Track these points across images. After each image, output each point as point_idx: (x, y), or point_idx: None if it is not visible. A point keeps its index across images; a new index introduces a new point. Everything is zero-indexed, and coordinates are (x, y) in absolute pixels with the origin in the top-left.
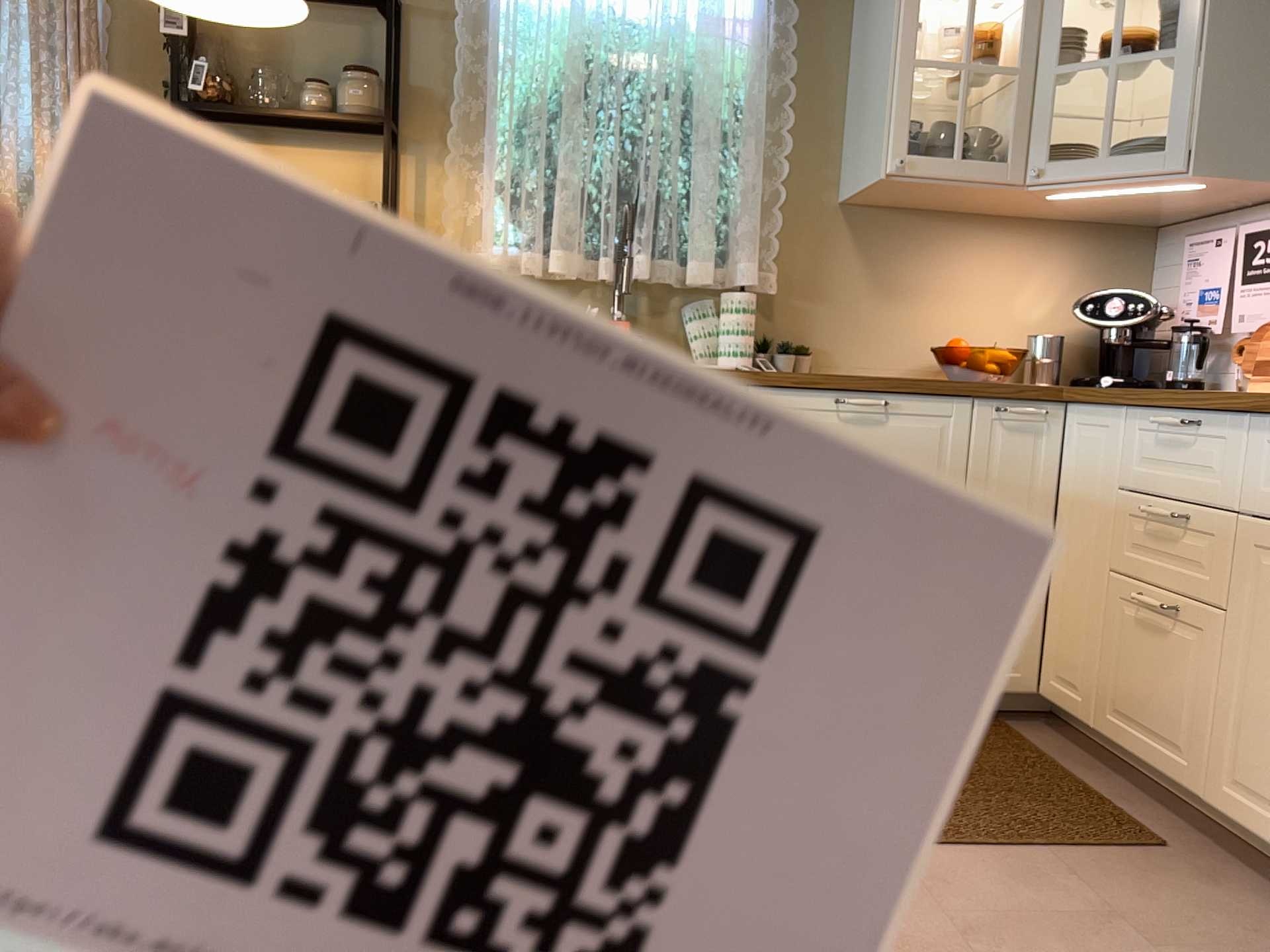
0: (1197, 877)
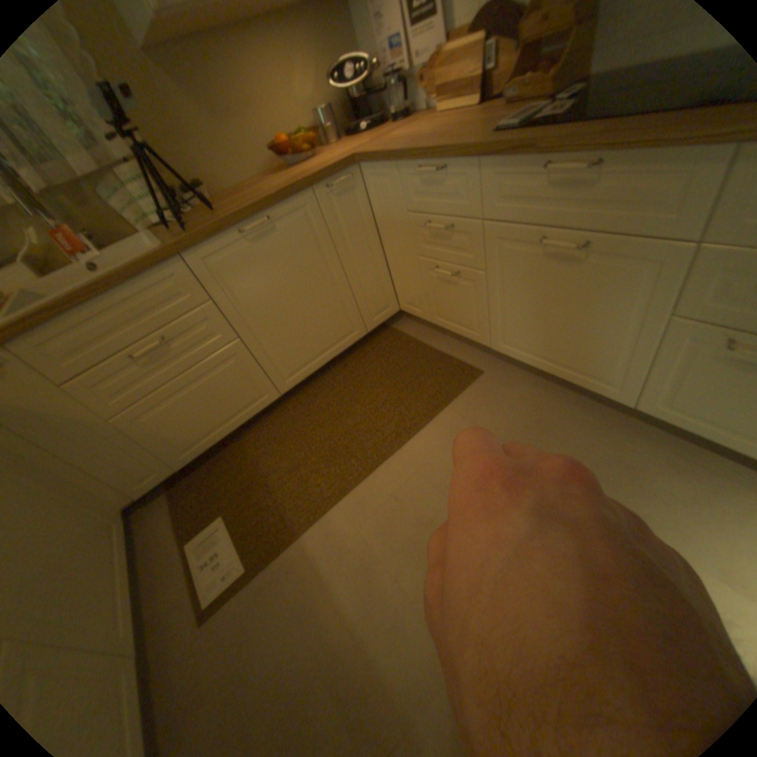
0: (498, 382)
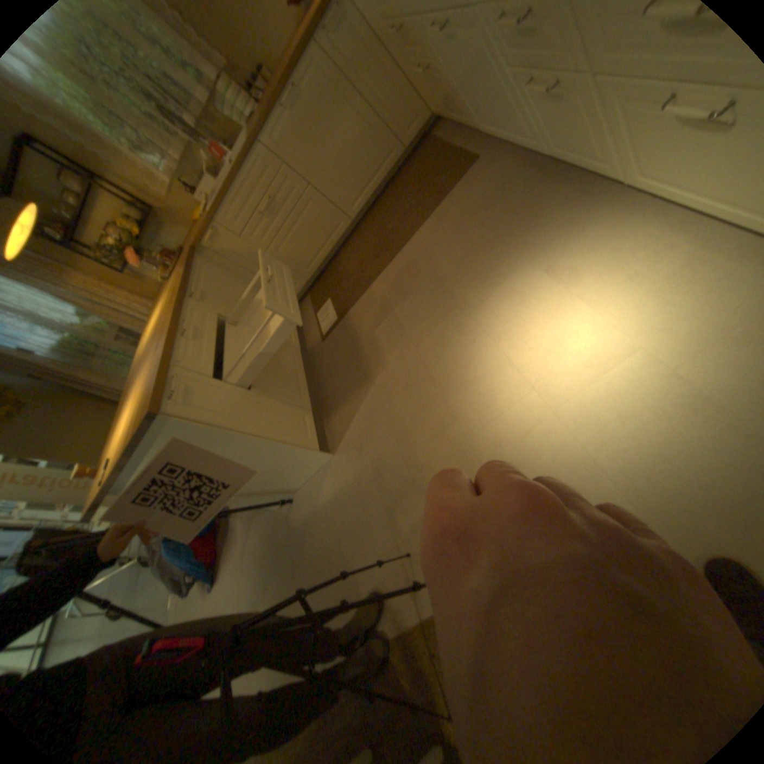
0: (488, 160)
